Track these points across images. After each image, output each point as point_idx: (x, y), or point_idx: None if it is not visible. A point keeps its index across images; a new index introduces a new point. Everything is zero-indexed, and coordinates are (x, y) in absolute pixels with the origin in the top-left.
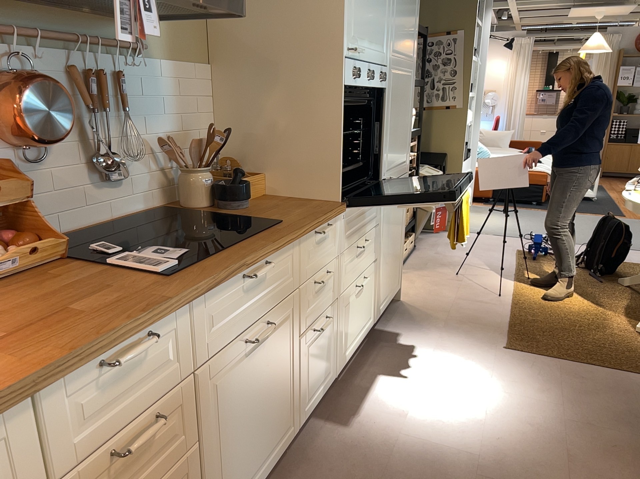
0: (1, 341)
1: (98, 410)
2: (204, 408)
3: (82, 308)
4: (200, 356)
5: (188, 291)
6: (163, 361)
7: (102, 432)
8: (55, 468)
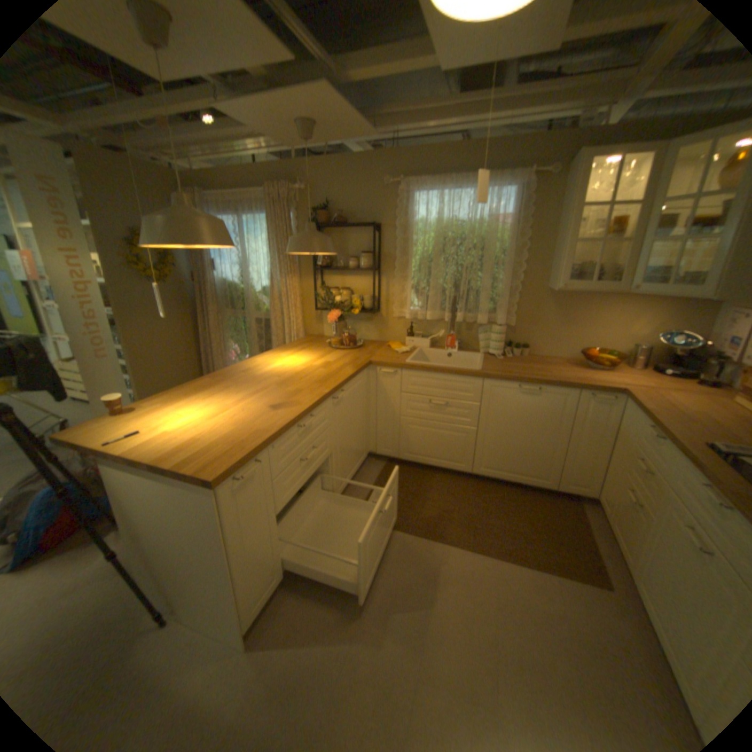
0: (679, 412)
1: (650, 442)
2: (665, 513)
3: (692, 425)
4: (675, 486)
5: (679, 441)
6: (665, 459)
7: (647, 450)
8: (639, 441)
